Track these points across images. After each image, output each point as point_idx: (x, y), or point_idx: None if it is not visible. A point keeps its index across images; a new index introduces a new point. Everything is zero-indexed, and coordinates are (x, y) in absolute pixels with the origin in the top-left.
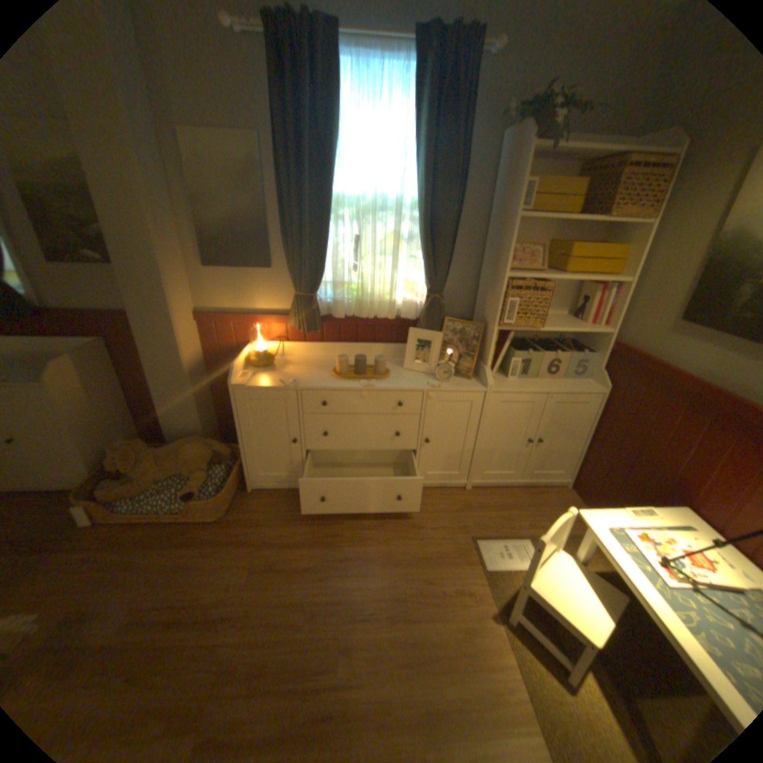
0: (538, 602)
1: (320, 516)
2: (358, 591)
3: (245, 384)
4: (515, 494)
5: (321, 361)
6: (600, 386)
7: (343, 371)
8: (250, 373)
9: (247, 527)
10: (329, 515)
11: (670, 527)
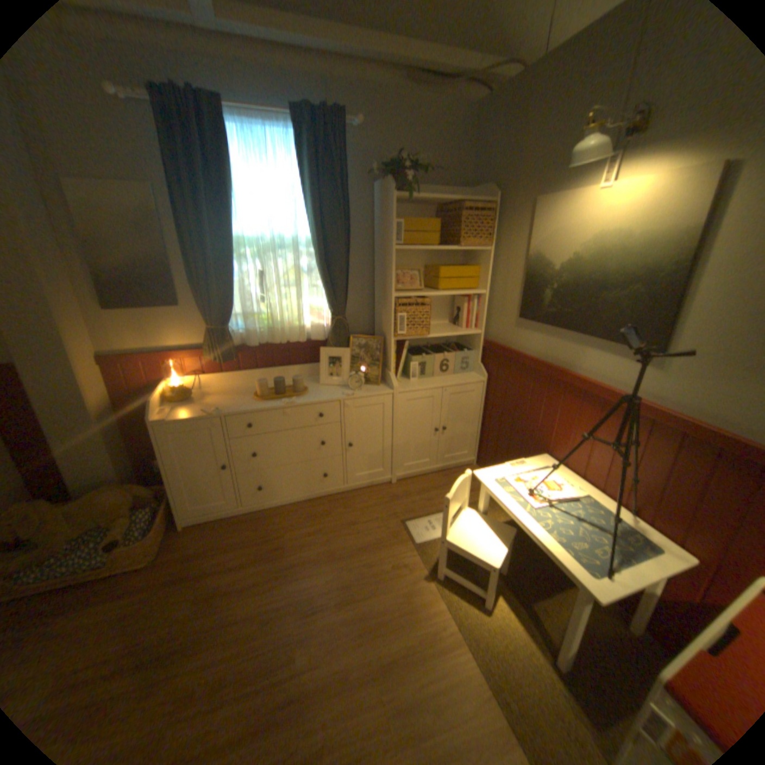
0: (453, 551)
1: (259, 536)
2: (305, 591)
3: (165, 419)
4: (433, 478)
5: (240, 388)
6: (480, 376)
7: (264, 393)
8: (167, 409)
9: (183, 564)
10: (268, 533)
11: (535, 469)
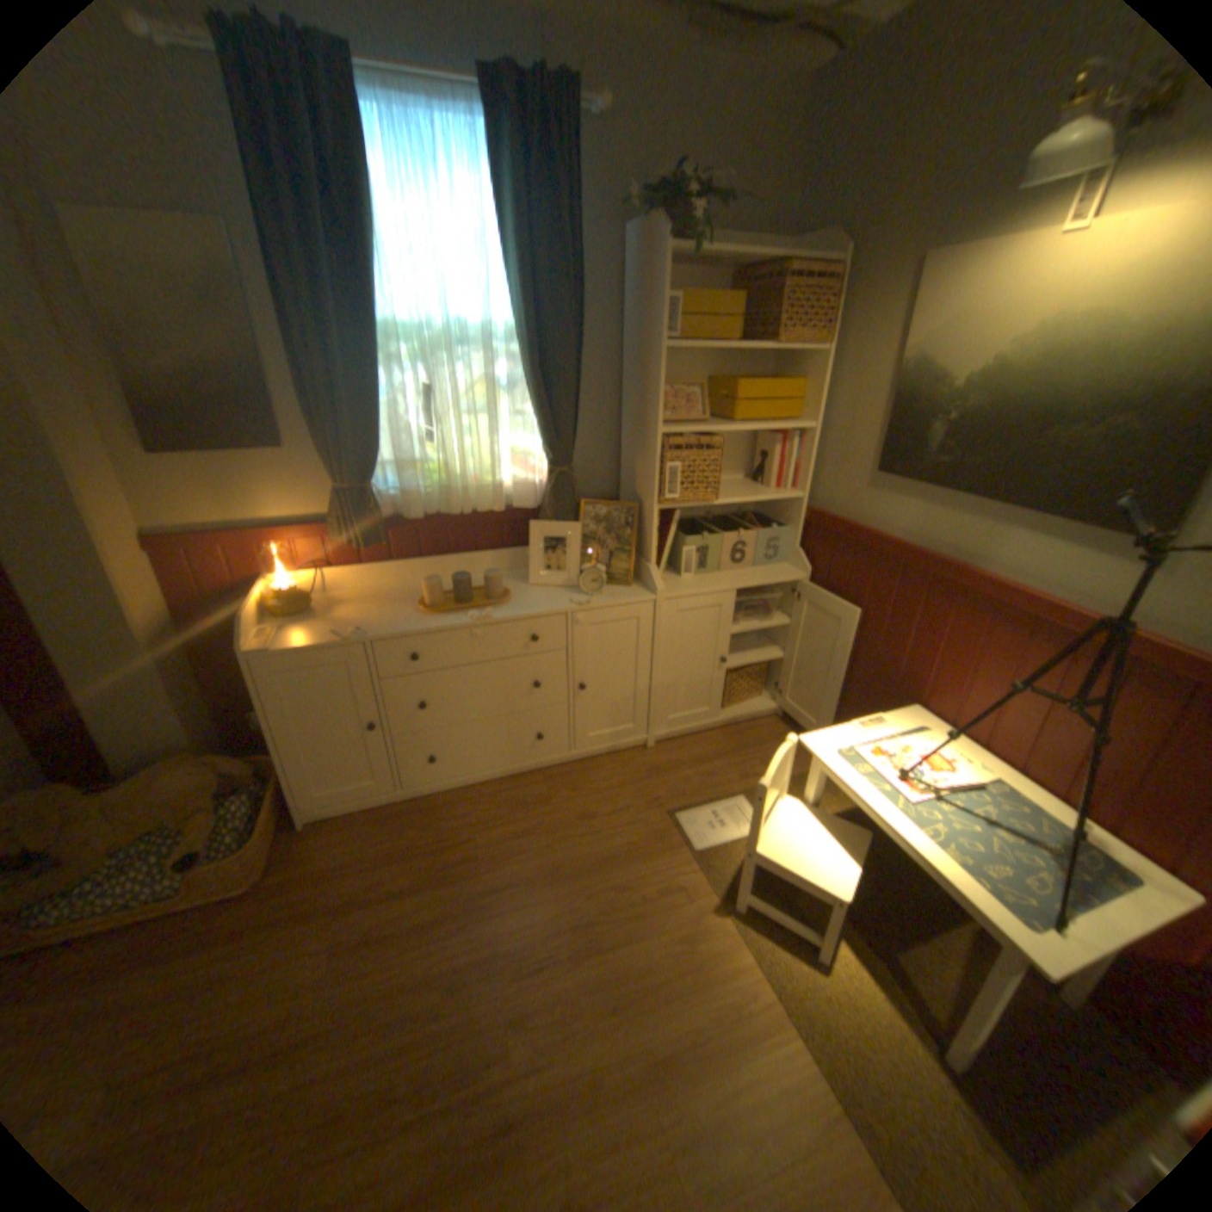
0: (768, 870)
1: (434, 838)
2: (518, 933)
3: (269, 648)
4: (714, 739)
5: (394, 592)
6: (798, 570)
7: (437, 601)
8: (273, 628)
9: (310, 887)
10: (449, 834)
11: (902, 733)
